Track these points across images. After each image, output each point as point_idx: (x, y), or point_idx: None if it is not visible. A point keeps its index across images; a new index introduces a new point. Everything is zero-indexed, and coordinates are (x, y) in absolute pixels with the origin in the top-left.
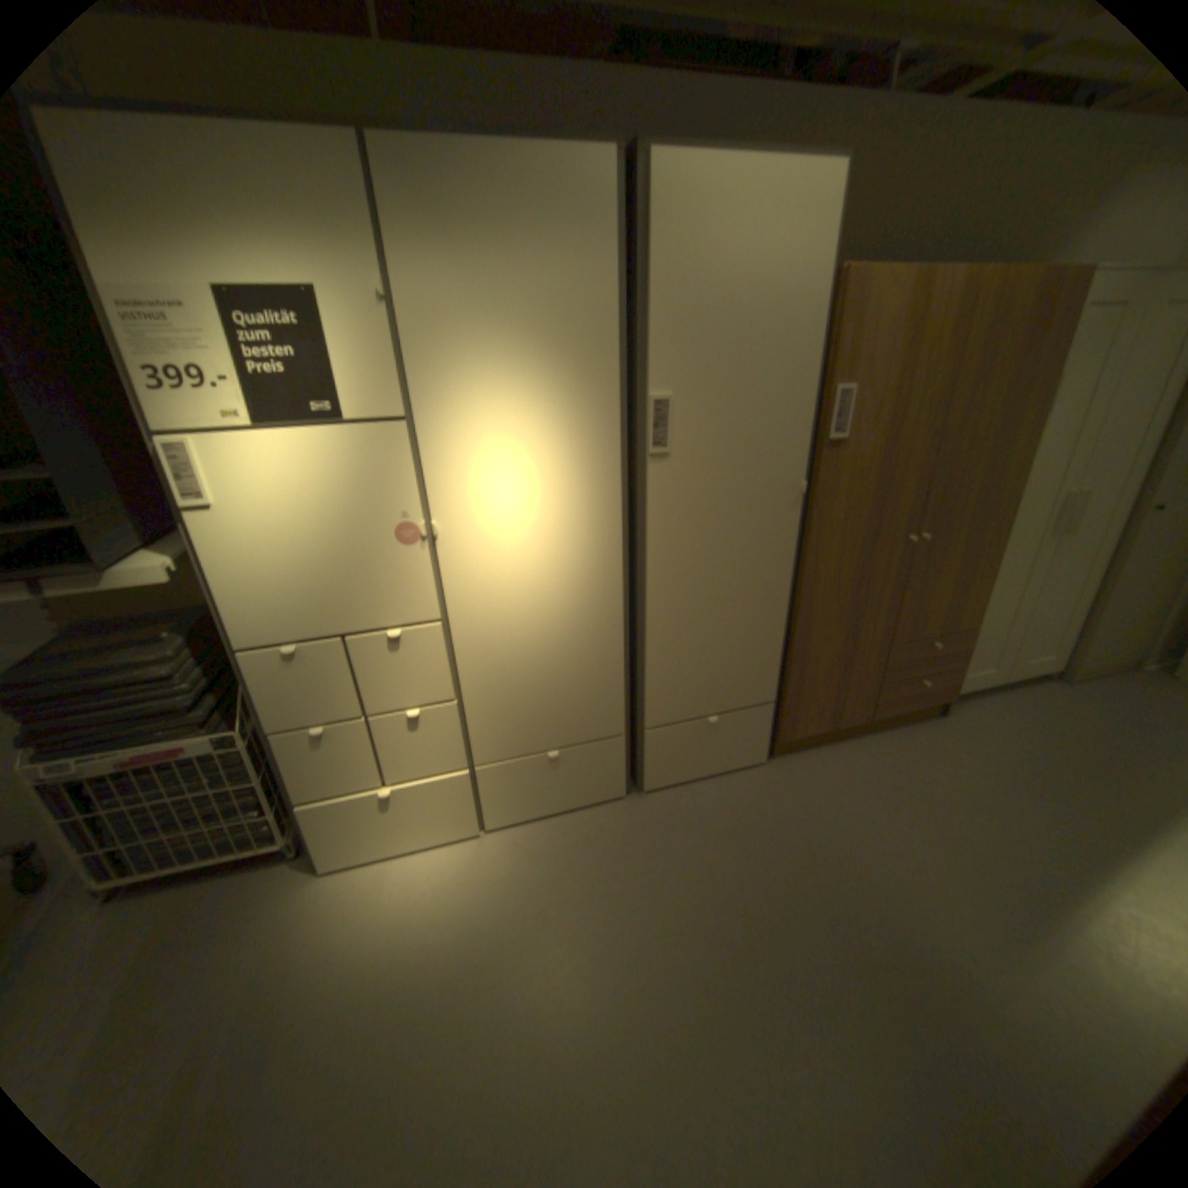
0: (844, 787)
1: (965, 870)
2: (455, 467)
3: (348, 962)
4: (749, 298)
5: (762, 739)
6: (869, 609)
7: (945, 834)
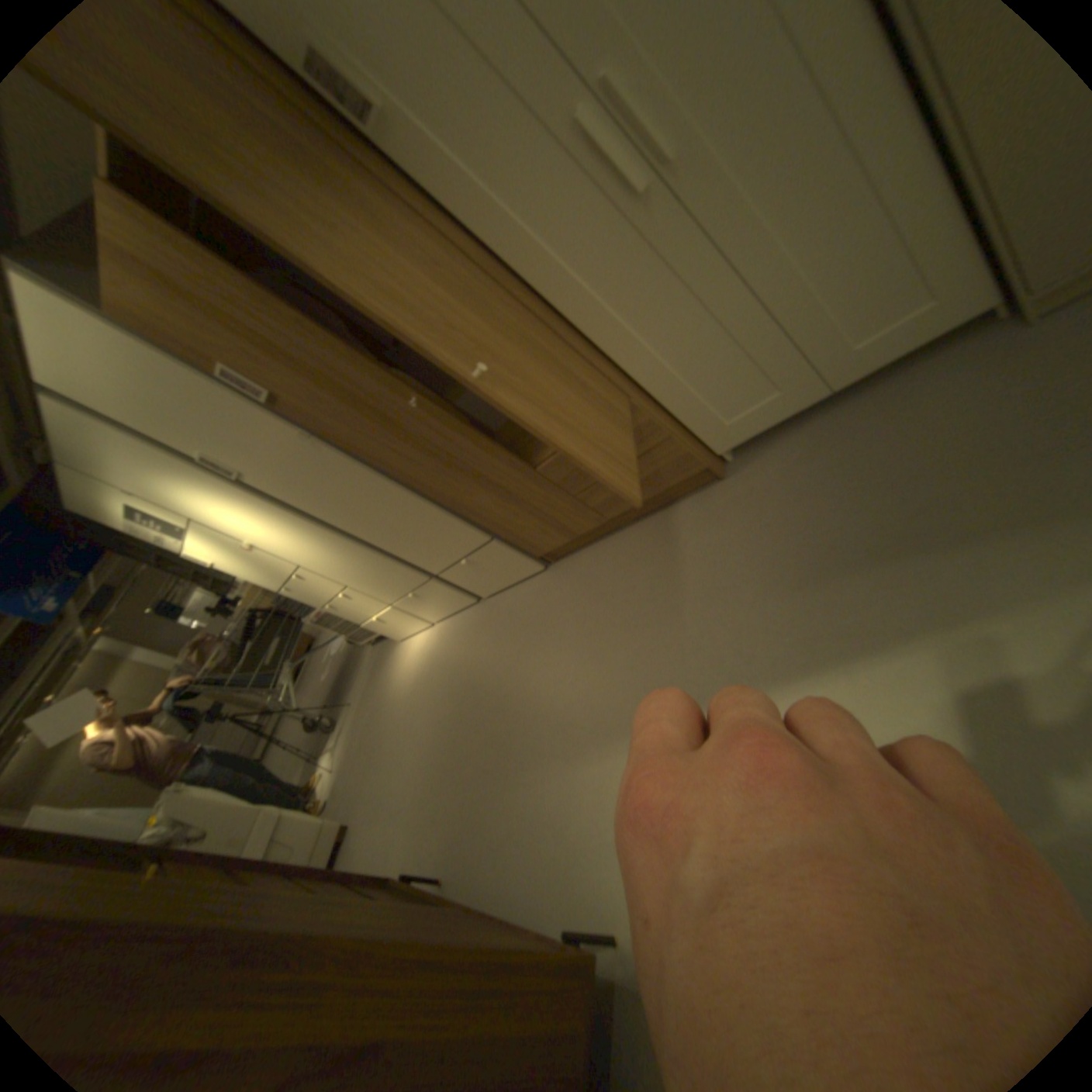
0: (573, 592)
1: (581, 685)
2: (217, 523)
3: (394, 682)
4: (132, 386)
5: (518, 558)
6: (468, 459)
7: (596, 648)
